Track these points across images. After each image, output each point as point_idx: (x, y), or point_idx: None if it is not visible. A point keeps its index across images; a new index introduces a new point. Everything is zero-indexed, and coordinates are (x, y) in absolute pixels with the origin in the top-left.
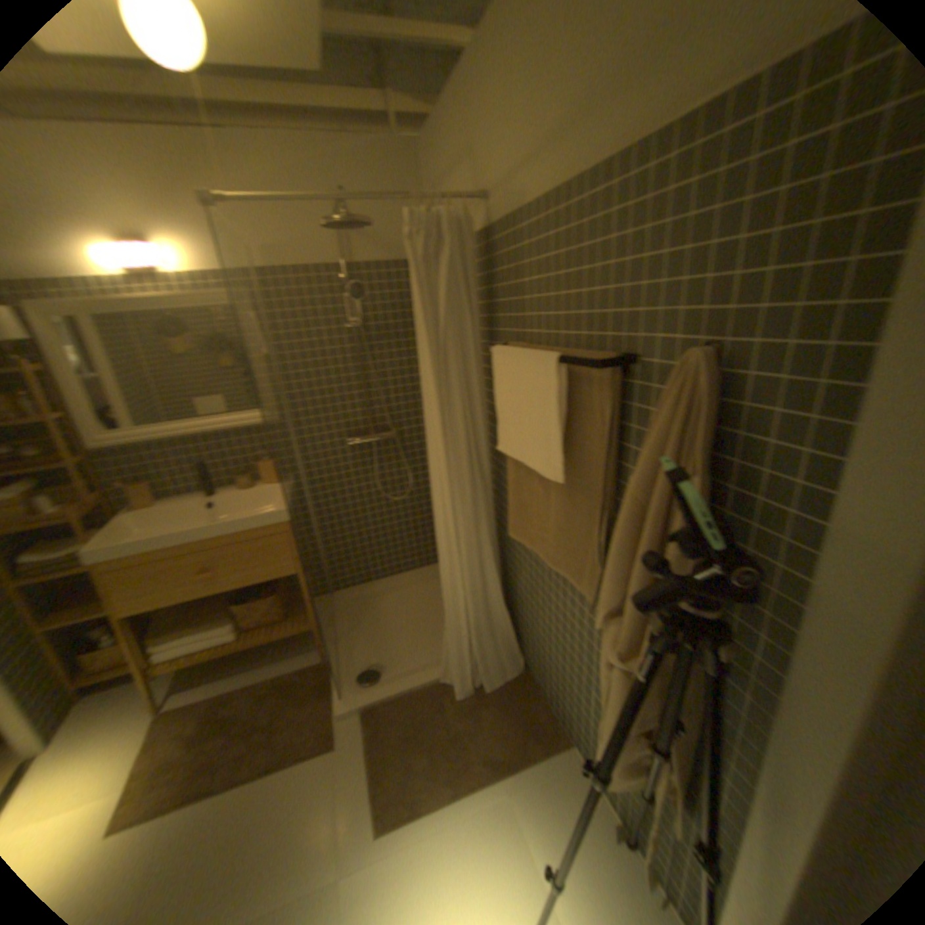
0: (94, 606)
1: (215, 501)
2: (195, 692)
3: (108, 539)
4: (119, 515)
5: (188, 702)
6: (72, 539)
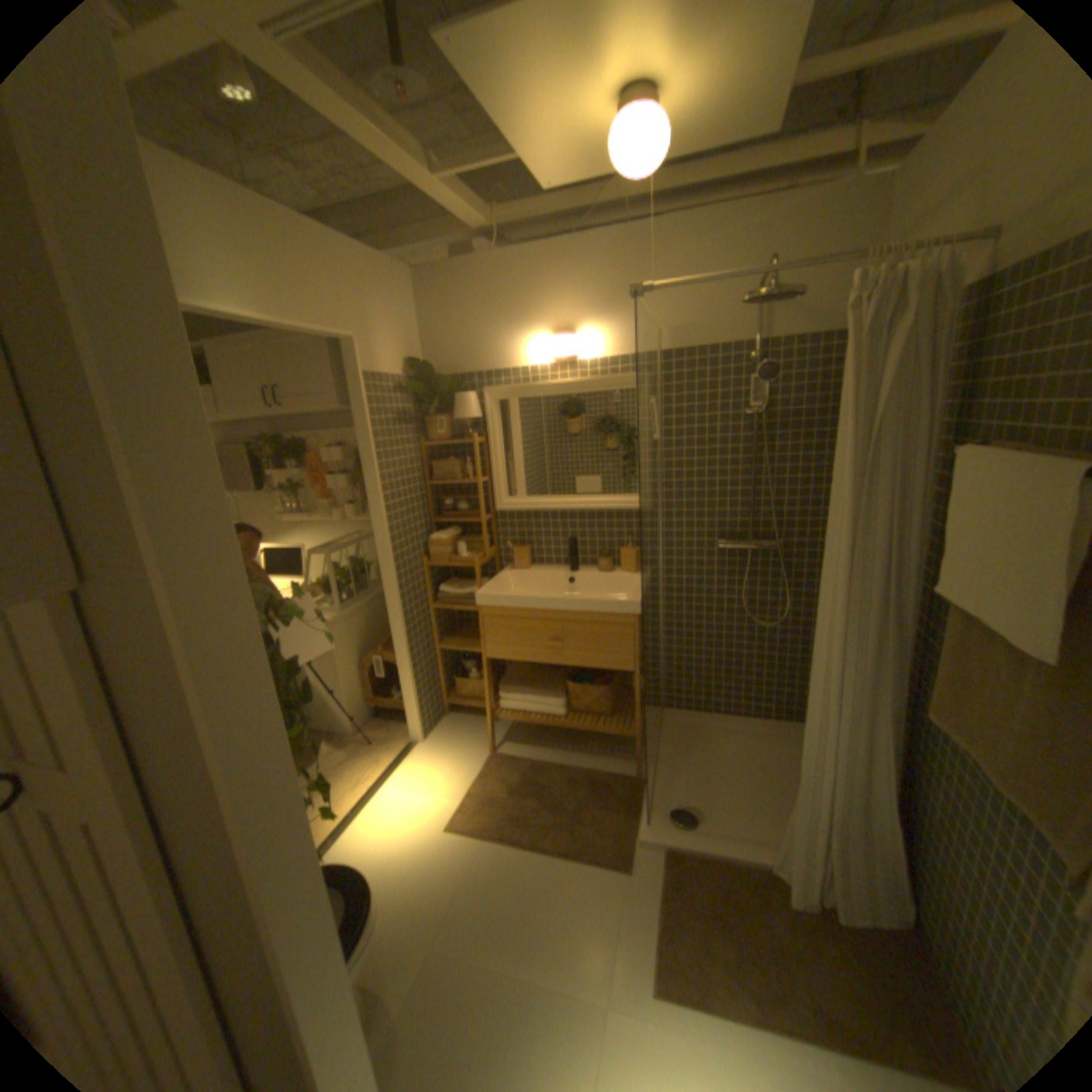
0: (470, 641)
1: (574, 576)
2: (521, 749)
3: (492, 588)
4: (502, 571)
5: (515, 755)
6: (469, 581)
